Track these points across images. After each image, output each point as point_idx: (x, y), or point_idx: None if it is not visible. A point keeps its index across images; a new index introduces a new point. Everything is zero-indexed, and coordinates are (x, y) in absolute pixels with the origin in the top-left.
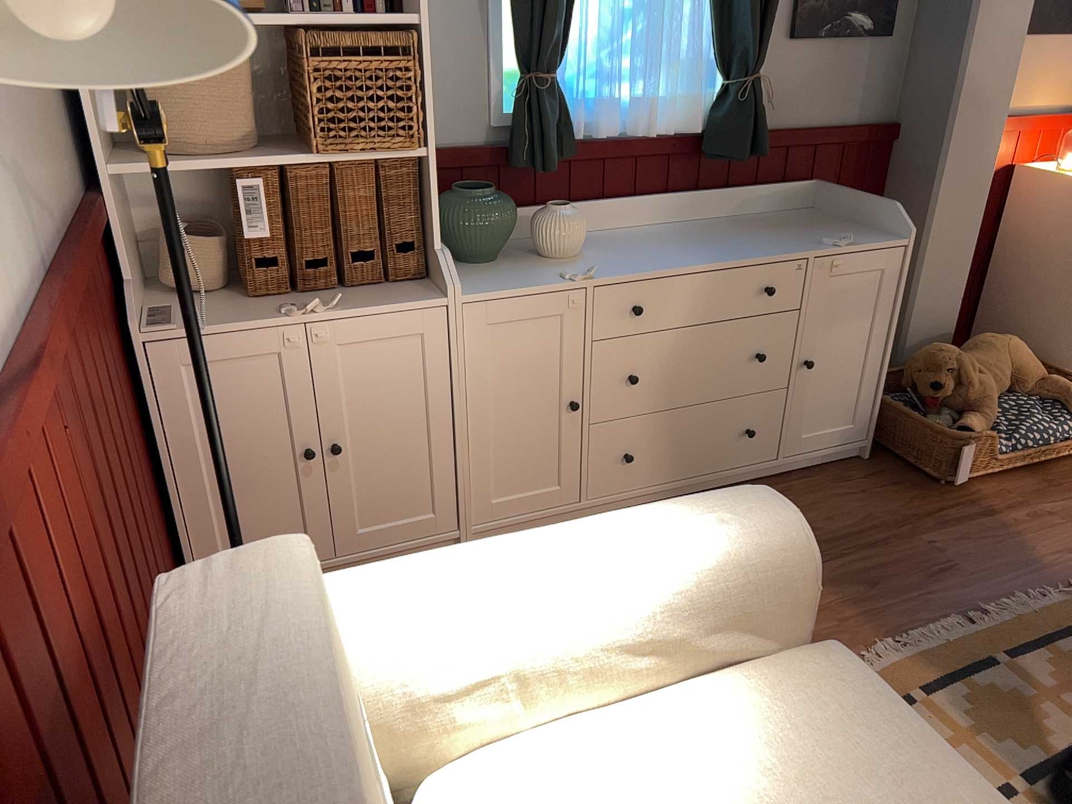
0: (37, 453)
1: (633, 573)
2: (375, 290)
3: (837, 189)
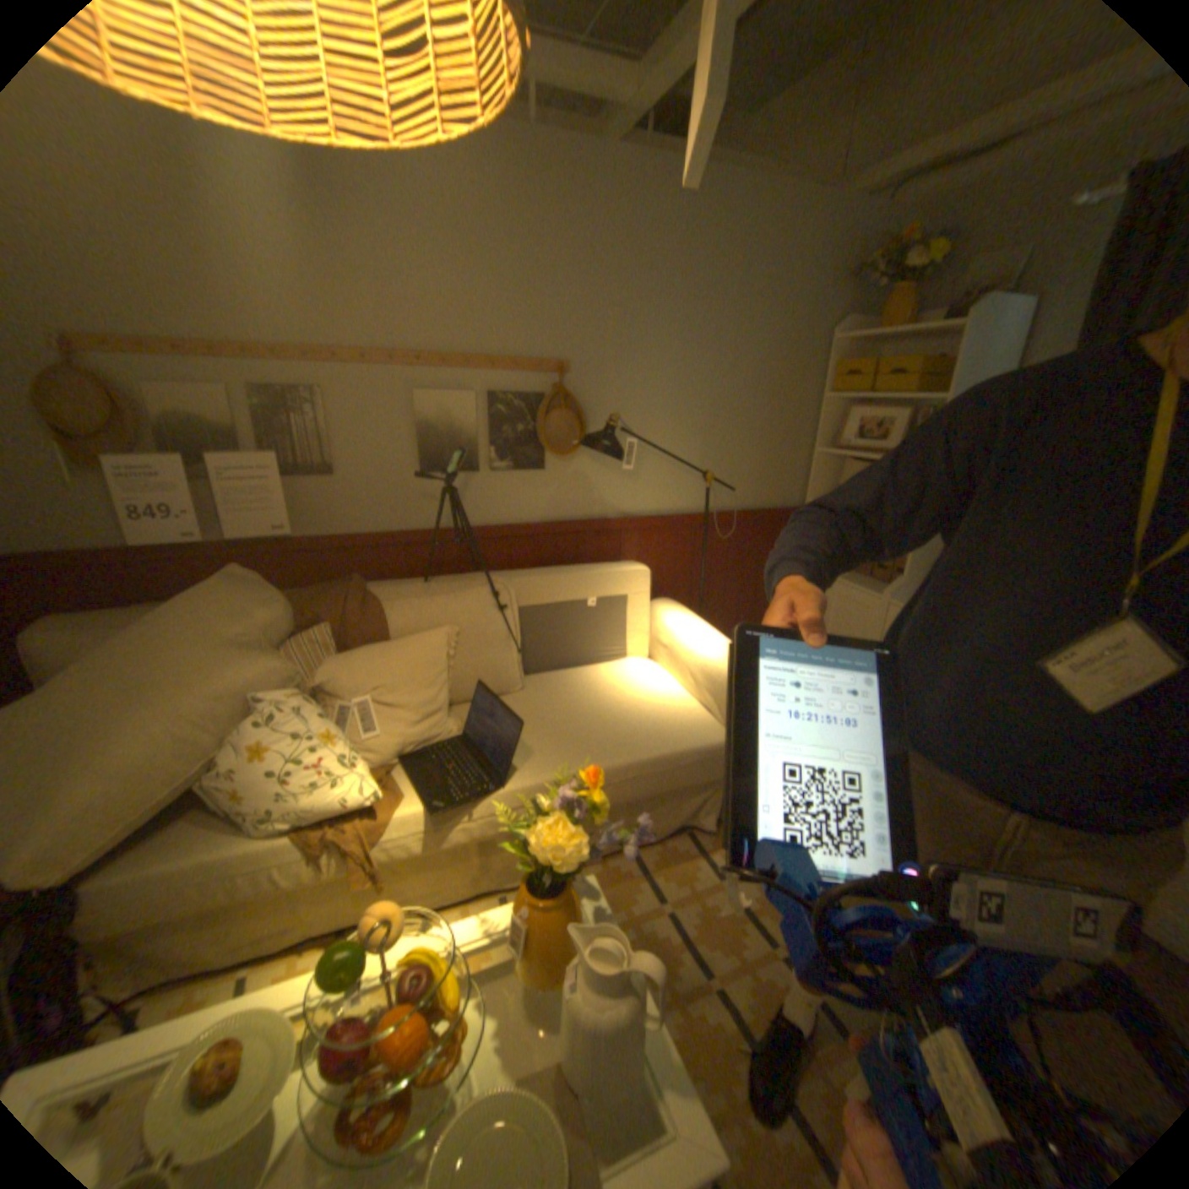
0: (661, 540)
1: (710, 654)
2: (877, 584)
3: None
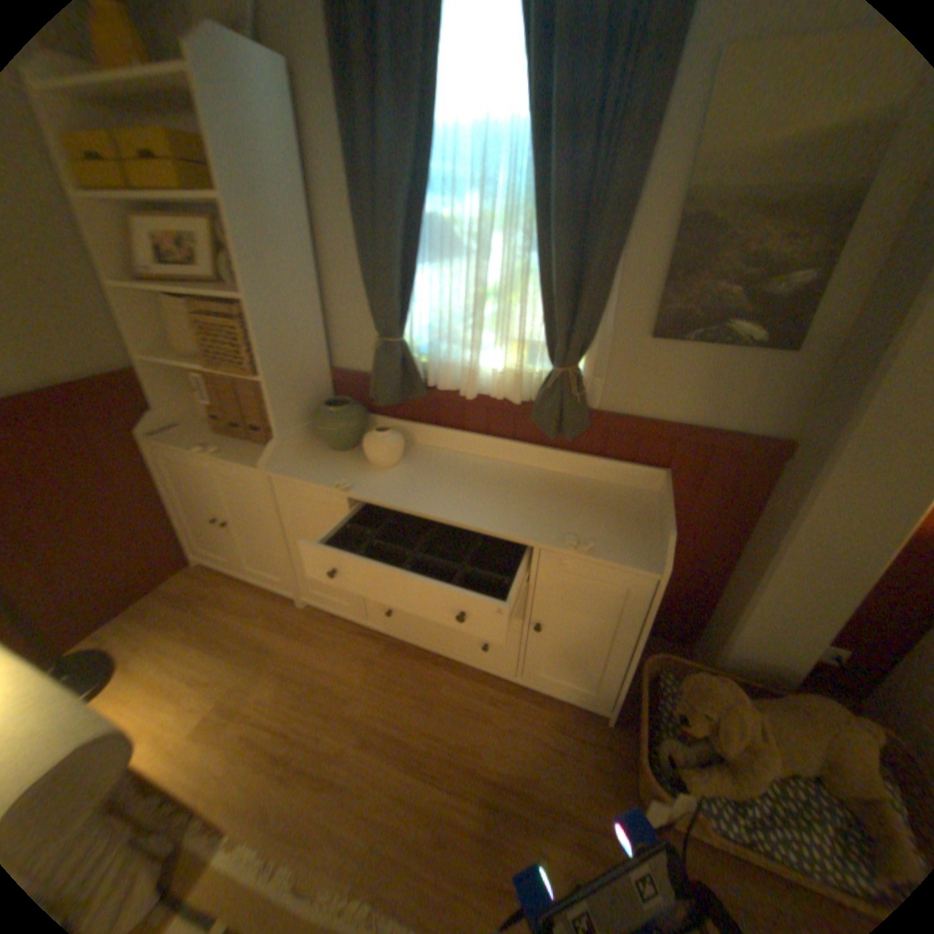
0: None
1: None
2: (256, 449)
3: (670, 487)
